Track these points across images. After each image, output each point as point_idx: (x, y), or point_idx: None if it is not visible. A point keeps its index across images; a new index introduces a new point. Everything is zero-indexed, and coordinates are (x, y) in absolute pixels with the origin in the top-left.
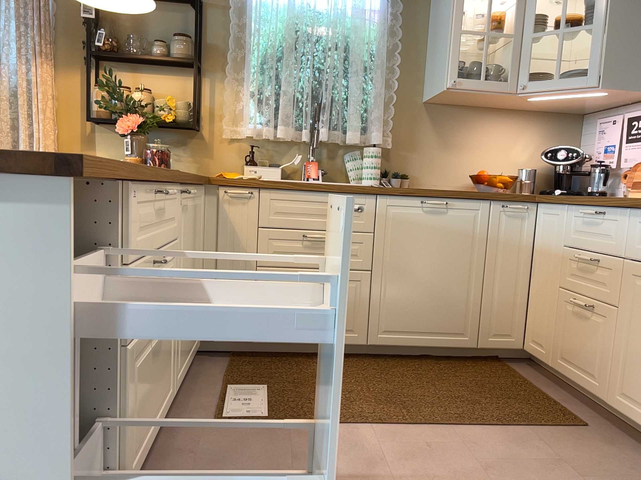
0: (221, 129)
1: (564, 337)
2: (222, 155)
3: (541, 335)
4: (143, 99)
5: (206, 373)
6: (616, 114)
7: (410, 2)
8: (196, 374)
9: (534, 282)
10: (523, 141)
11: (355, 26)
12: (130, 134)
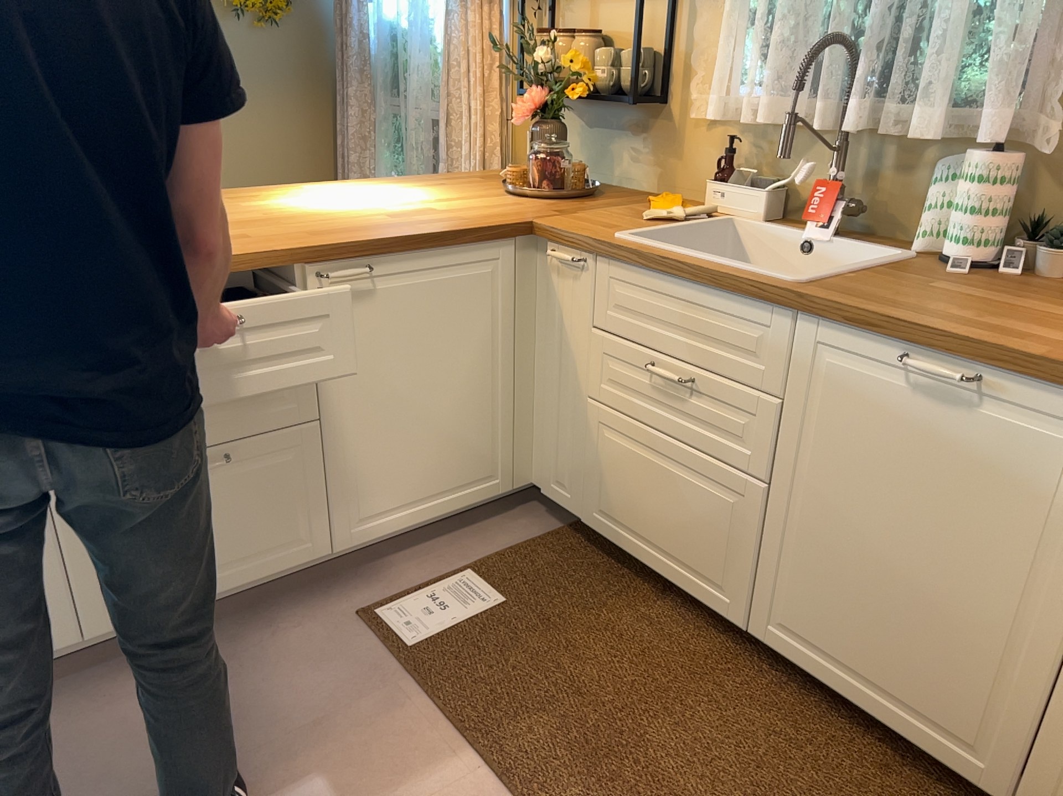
0: (694, 102)
1: None
2: (693, 154)
3: None
4: (547, 59)
5: (493, 535)
6: None
7: None
8: (481, 529)
9: None
10: None
11: None
12: (538, 122)
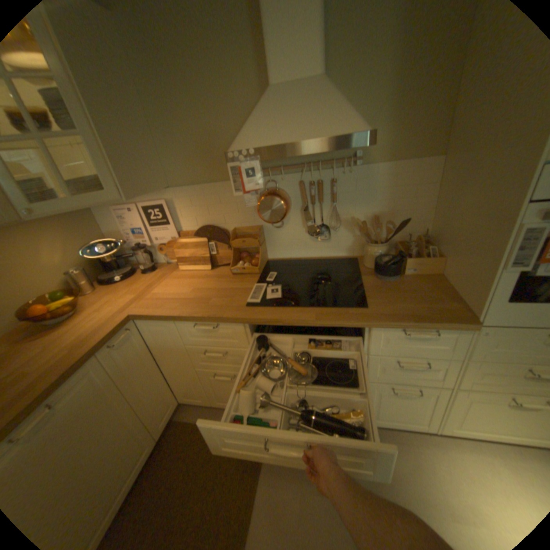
0: None
1: (214, 391)
2: None
3: (191, 394)
4: None
5: None
6: (120, 199)
7: None
8: None
9: (163, 368)
10: (45, 245)
11: None
12: None
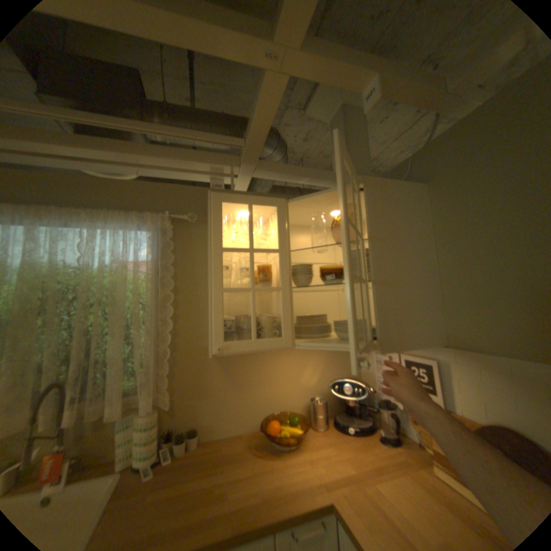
0: None
1: None
2: None
3: None
4: None
5: None
6: None
7: (186, 250)
8: None
9: None
10: (311, 367)
11: (116, 281)
12: None
